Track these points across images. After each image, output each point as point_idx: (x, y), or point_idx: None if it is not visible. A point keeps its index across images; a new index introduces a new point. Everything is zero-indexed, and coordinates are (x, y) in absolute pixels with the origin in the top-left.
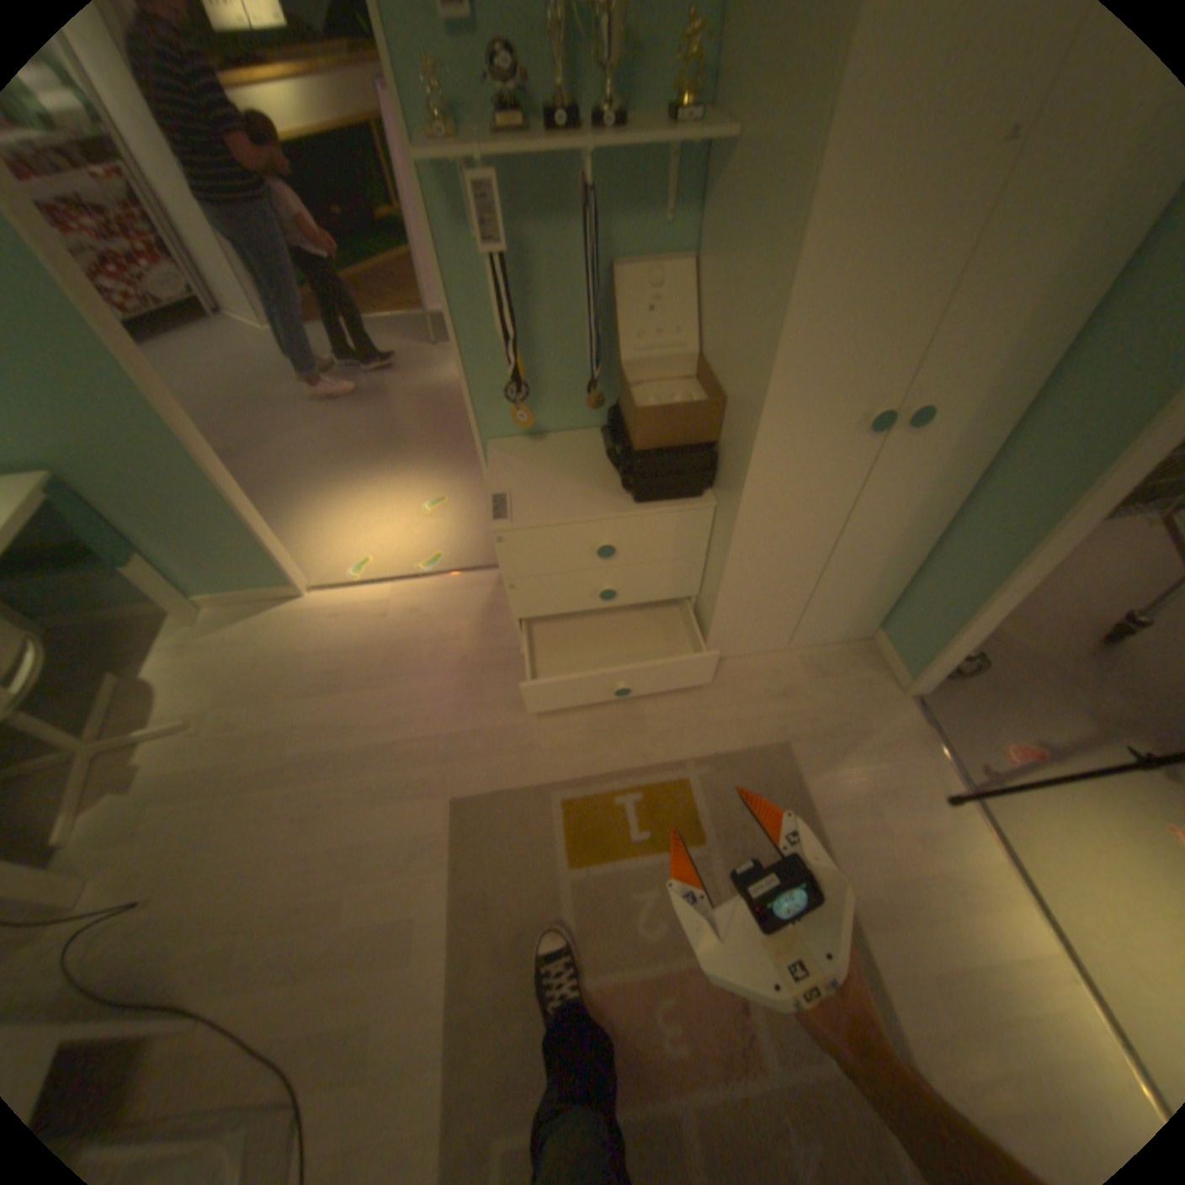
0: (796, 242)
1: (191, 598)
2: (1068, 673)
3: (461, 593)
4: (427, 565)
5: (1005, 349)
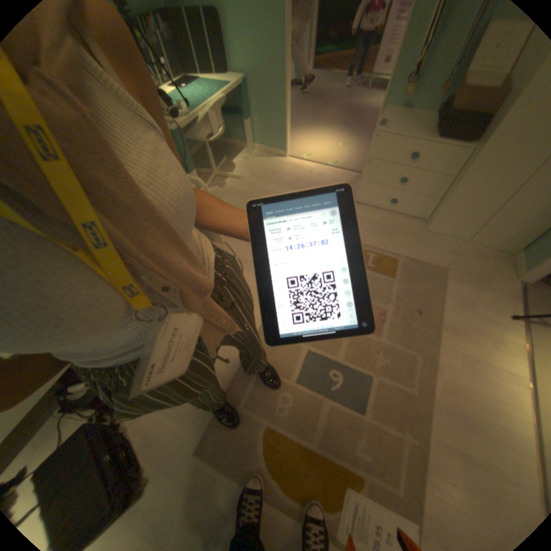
0: None
1: (253, 144)
2: None
3: (340, 175)
4: (331, 163)
5: None
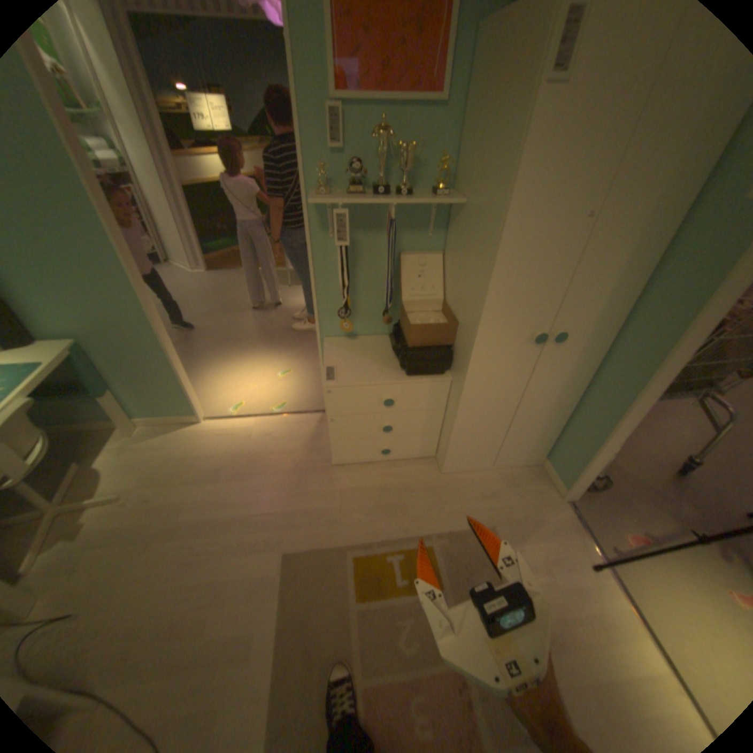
0: (494, 252)
1: (133, 419)
2: (659, 492)
3: (297, 425)
4: (278, 408)
5: (600, 307)
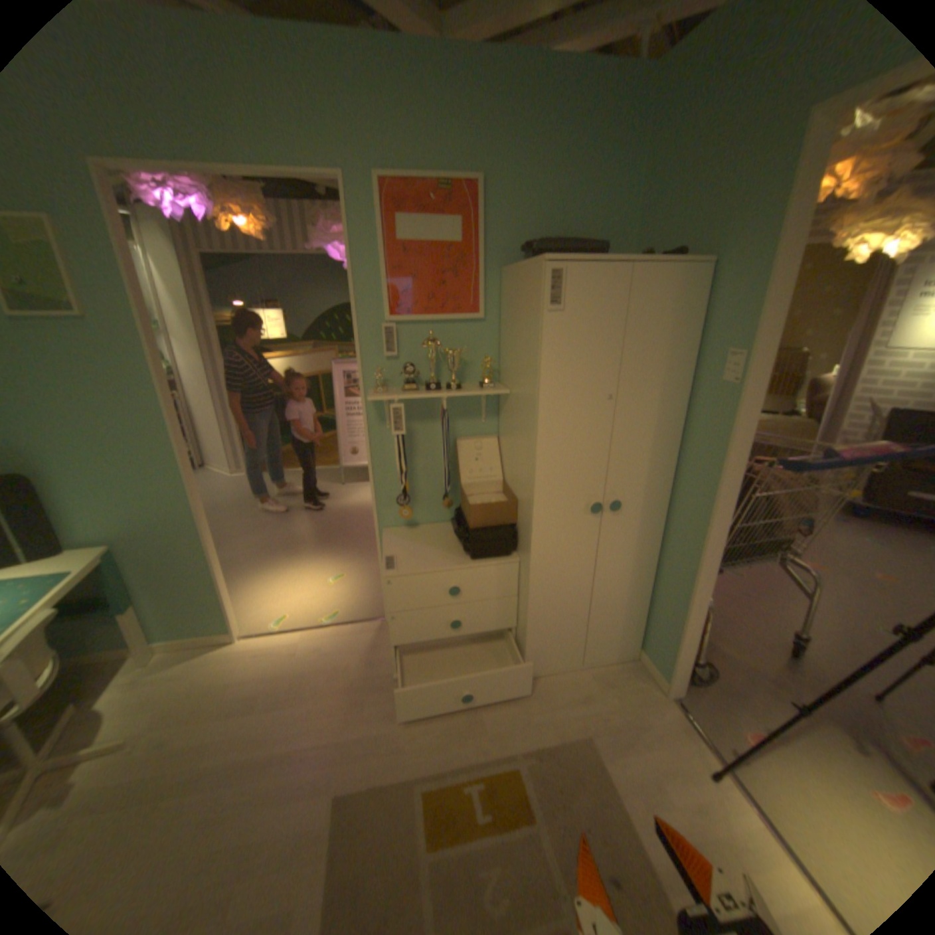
0: (535, 432)
1: (151, 644)
2: (775, 680)
3: (351, 637)
4: (328, 619)
5: (644, 475)
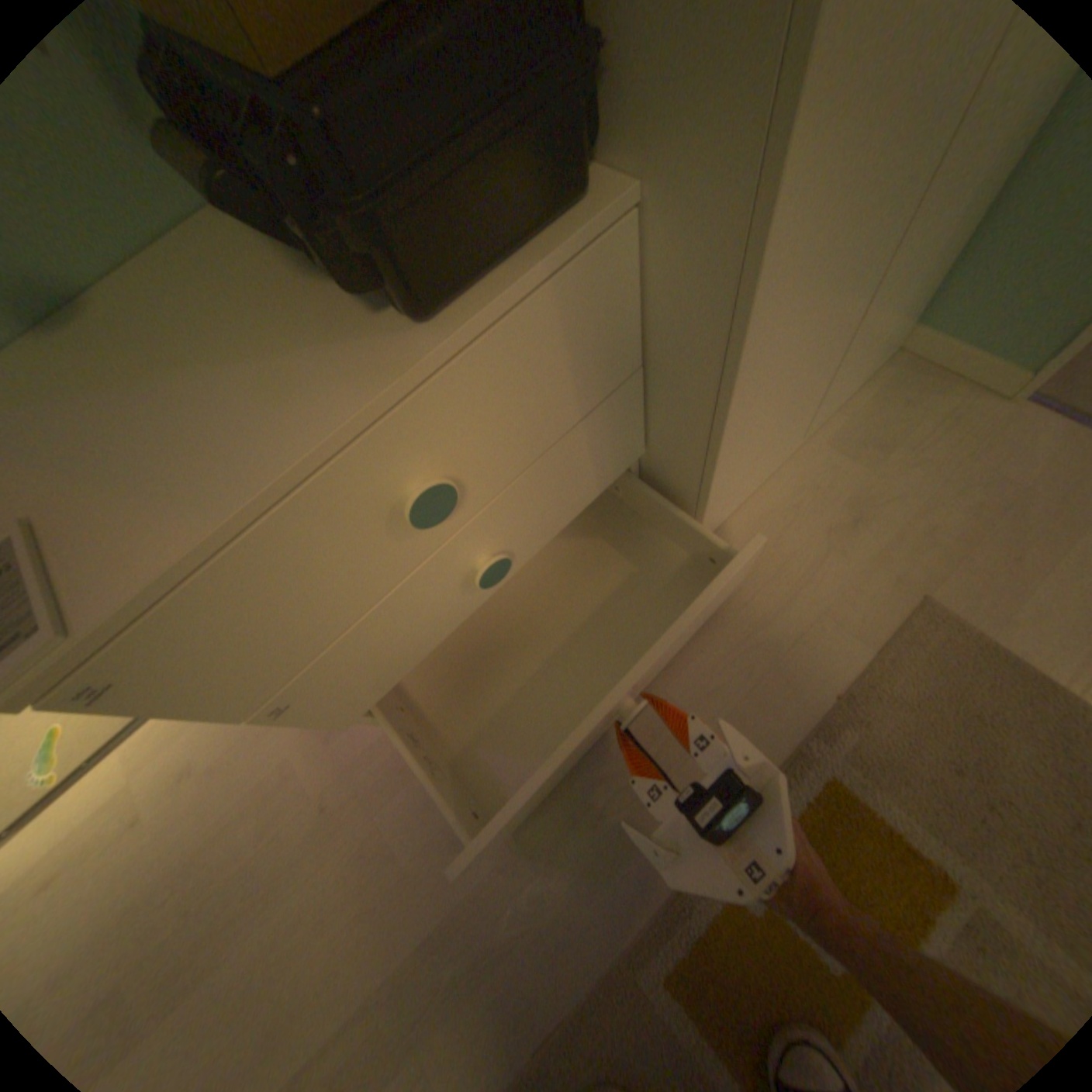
0: None
1: None
2: None
3: None
4: None
5: None
